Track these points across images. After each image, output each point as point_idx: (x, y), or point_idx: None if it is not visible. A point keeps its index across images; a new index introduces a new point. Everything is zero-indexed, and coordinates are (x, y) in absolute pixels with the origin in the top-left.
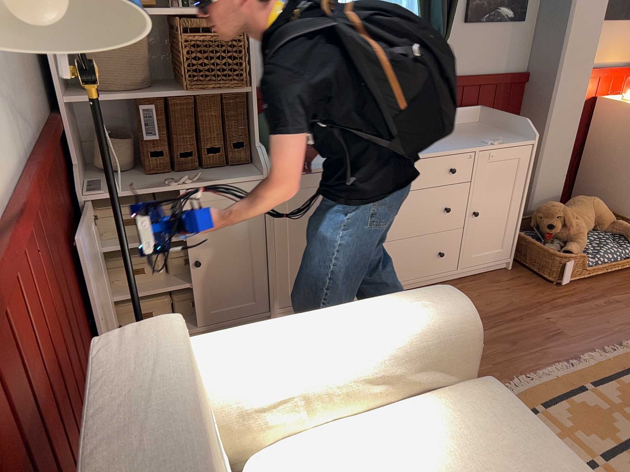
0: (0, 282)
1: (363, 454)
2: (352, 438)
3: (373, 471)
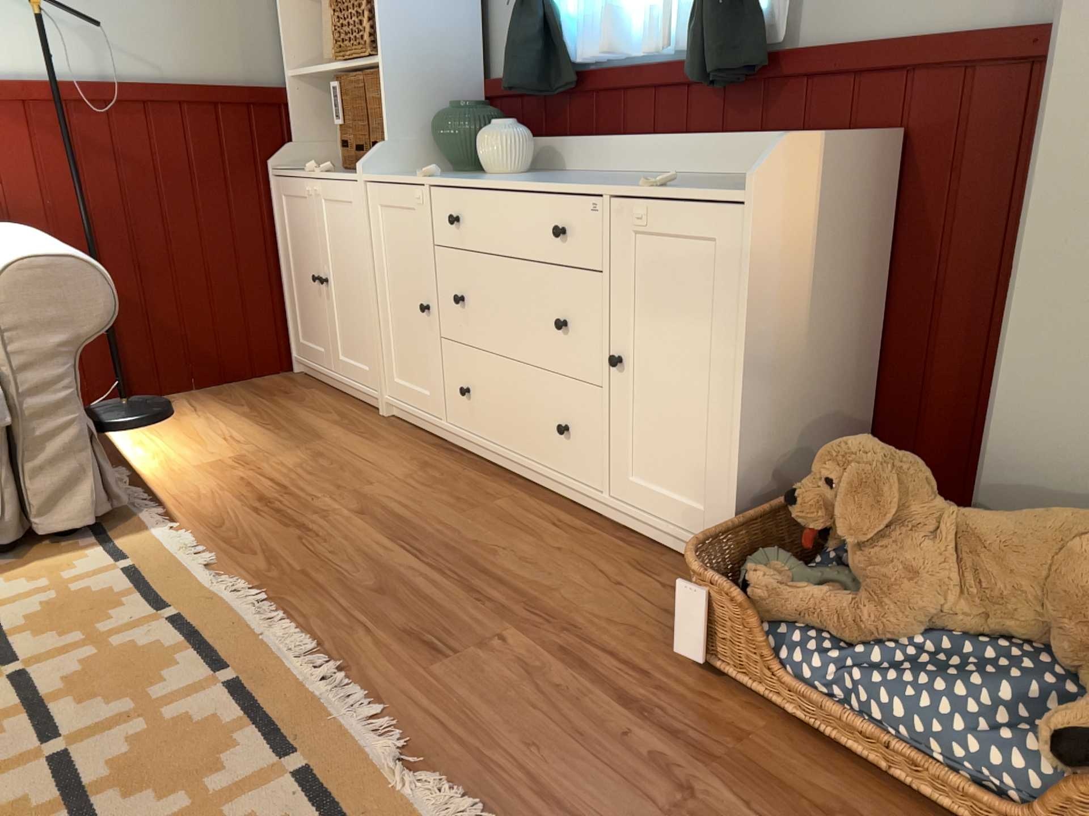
0: None
1: None
2: None
3: None
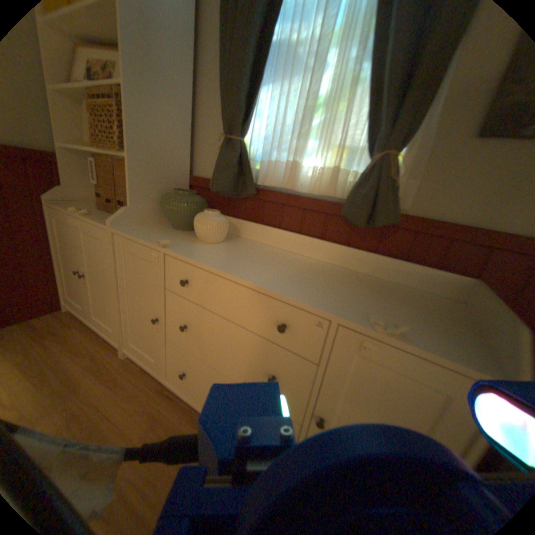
0: None
1: None
2: None
3: None
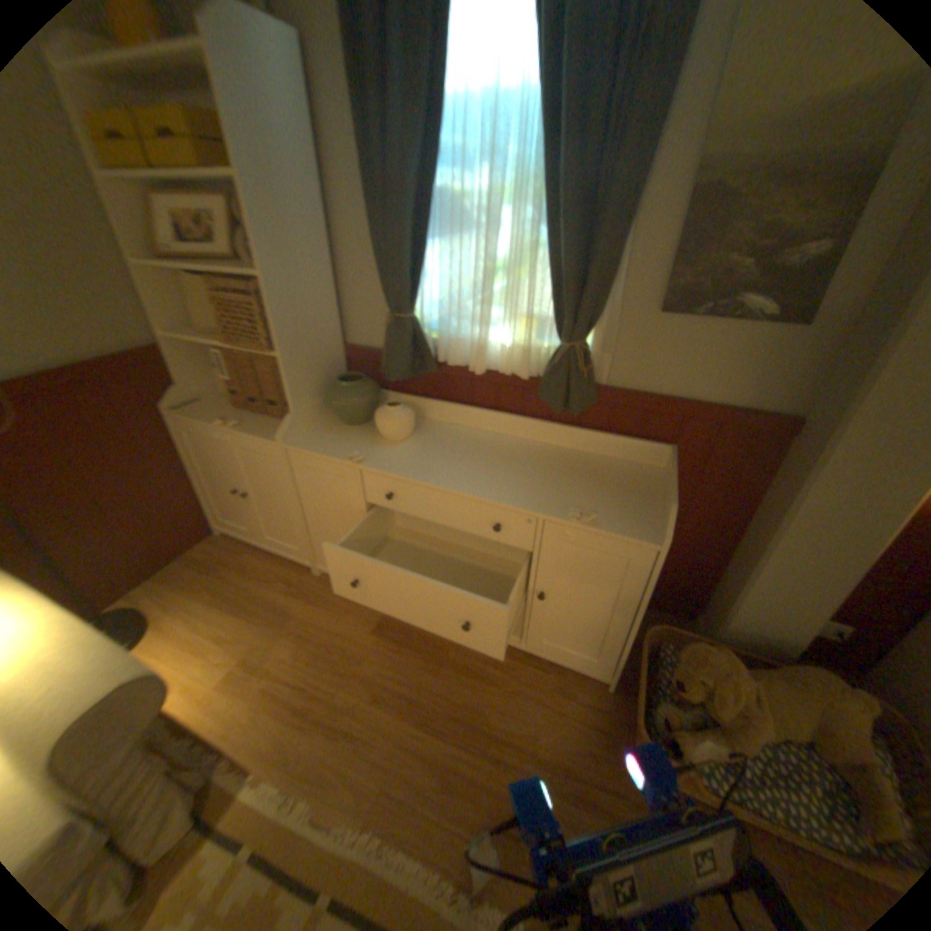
0: None
1: None
2: None
3: None
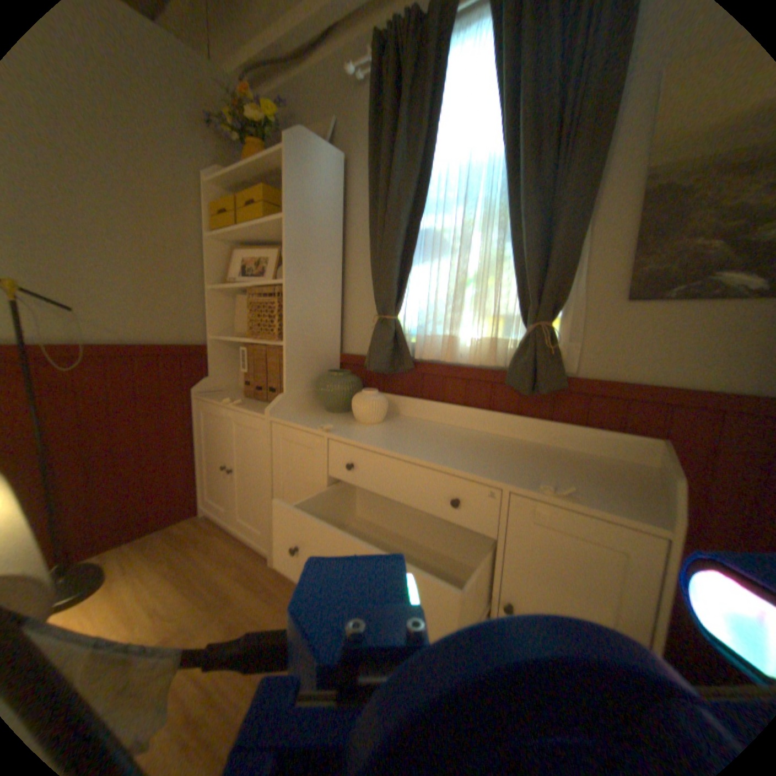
0: None
1: None
2: None
3: None
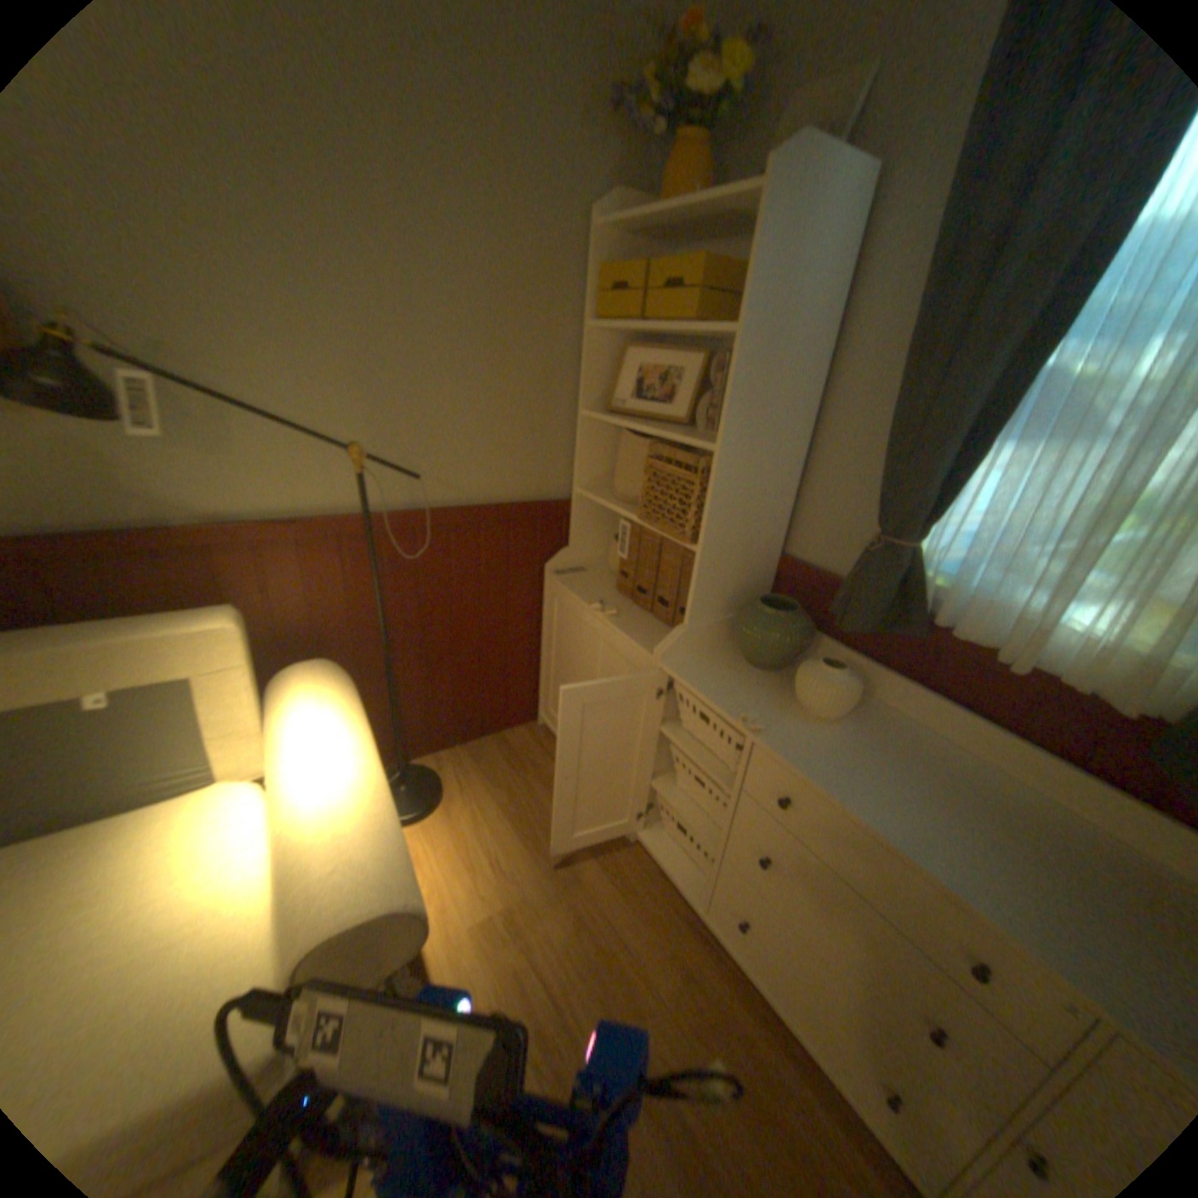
0: (244, 548)
1: (205, 871)
2: (233, 861)
3: (176, 882)
